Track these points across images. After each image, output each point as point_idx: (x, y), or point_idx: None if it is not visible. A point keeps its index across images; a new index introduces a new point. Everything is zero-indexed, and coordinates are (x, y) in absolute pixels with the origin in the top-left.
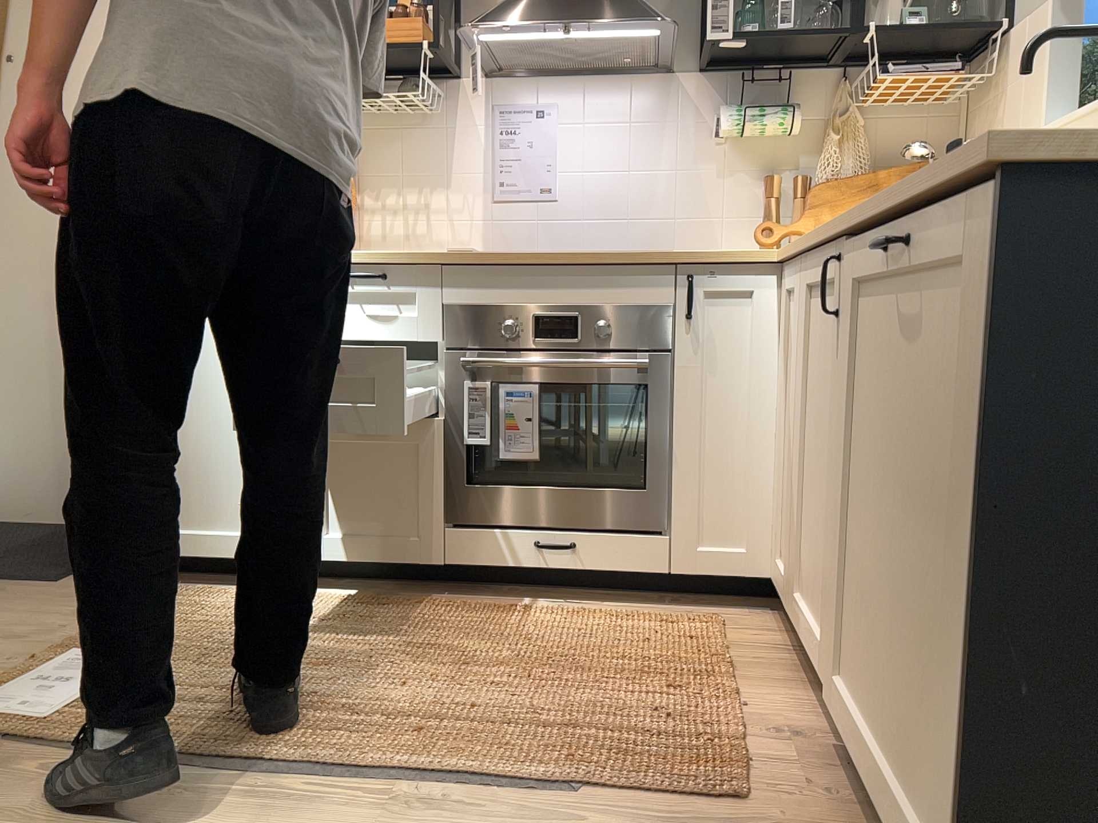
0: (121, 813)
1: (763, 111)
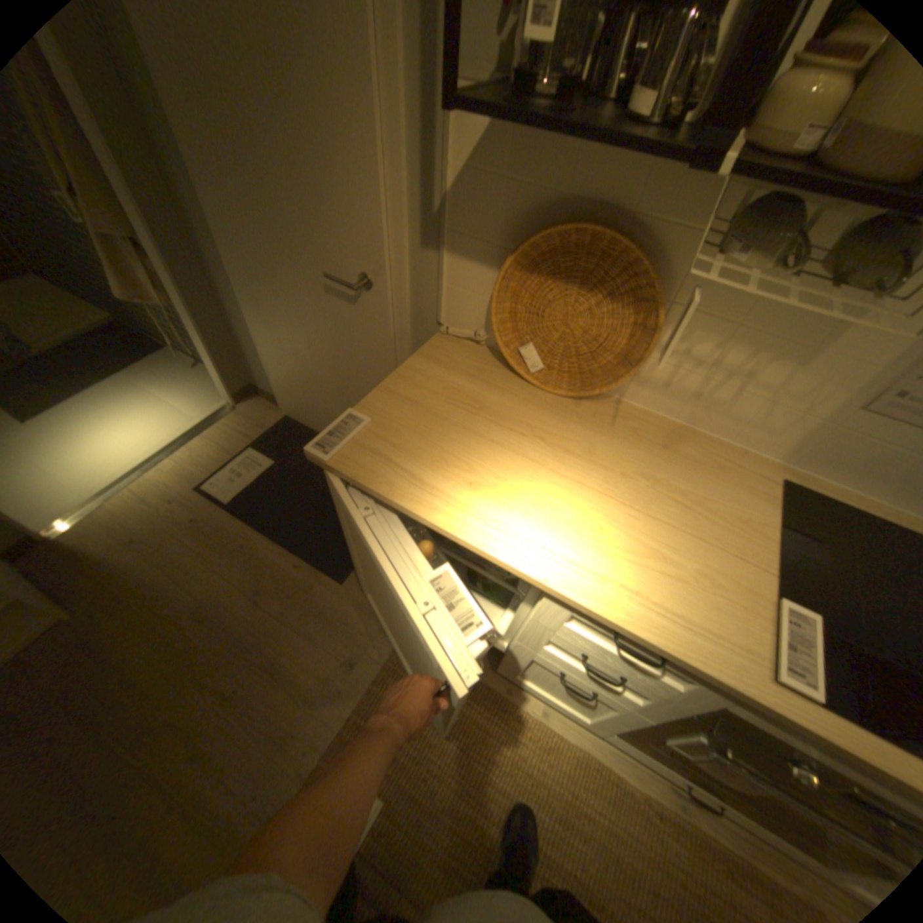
0: None
1: None
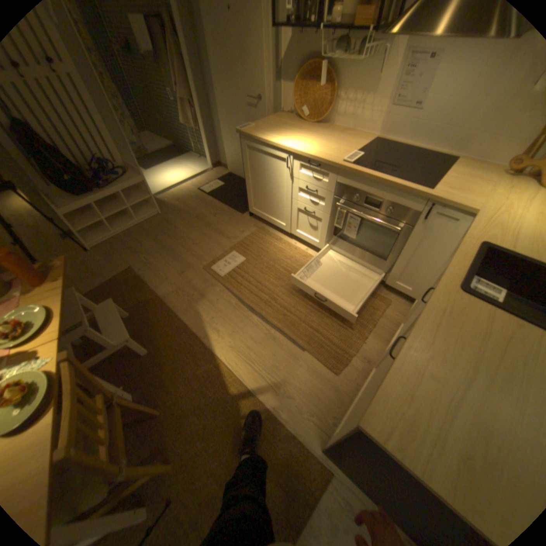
0: (227, 307)
1: None
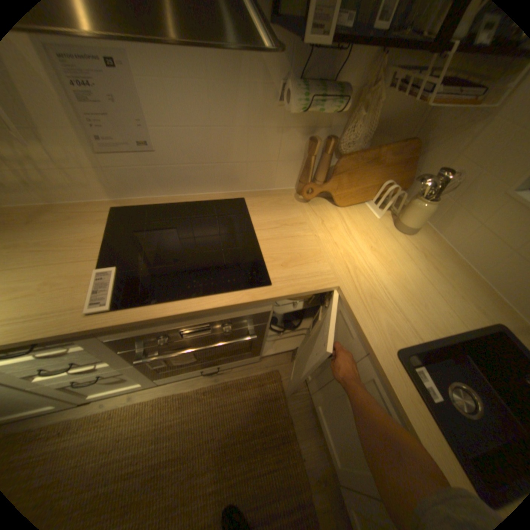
0: None
1: (327, 93)
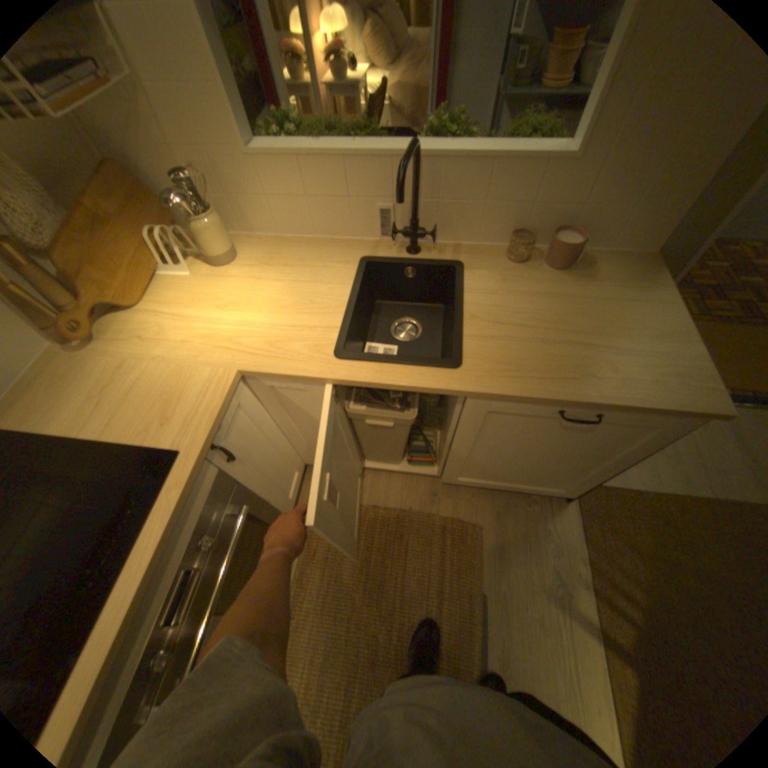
0: None
1: None
